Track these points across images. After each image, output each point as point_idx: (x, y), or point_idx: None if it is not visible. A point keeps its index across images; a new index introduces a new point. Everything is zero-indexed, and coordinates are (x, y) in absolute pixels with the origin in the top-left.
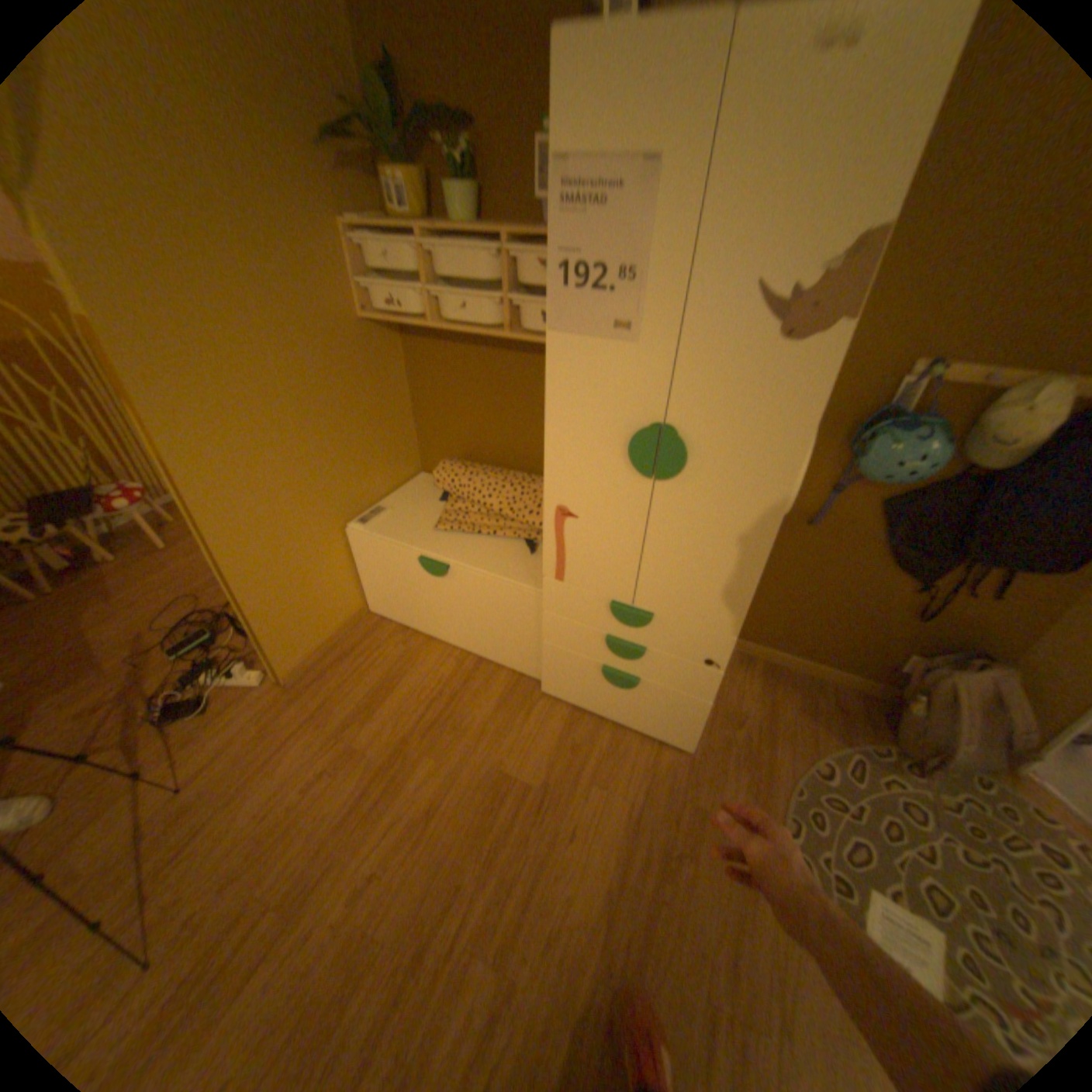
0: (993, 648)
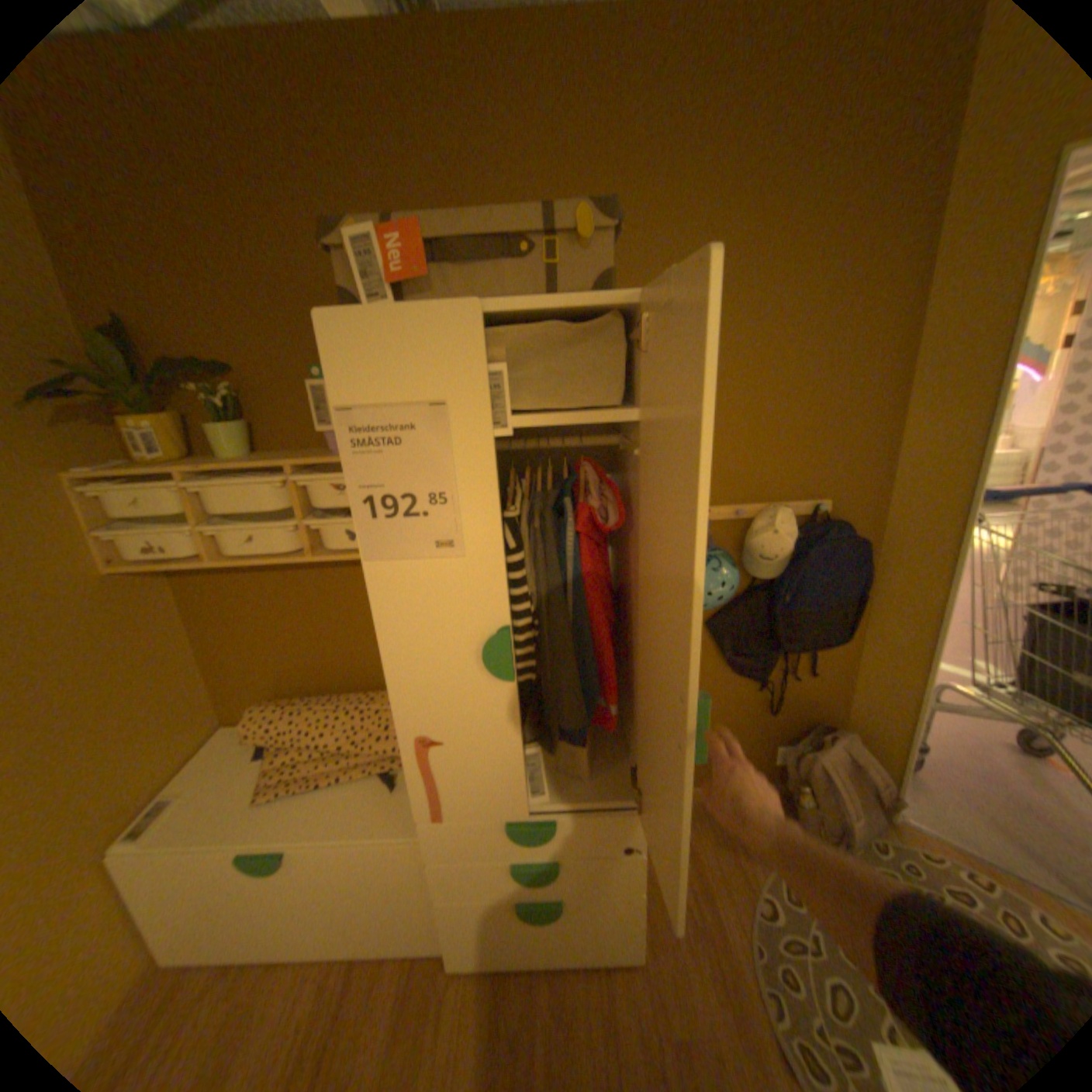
0: (828, 717)
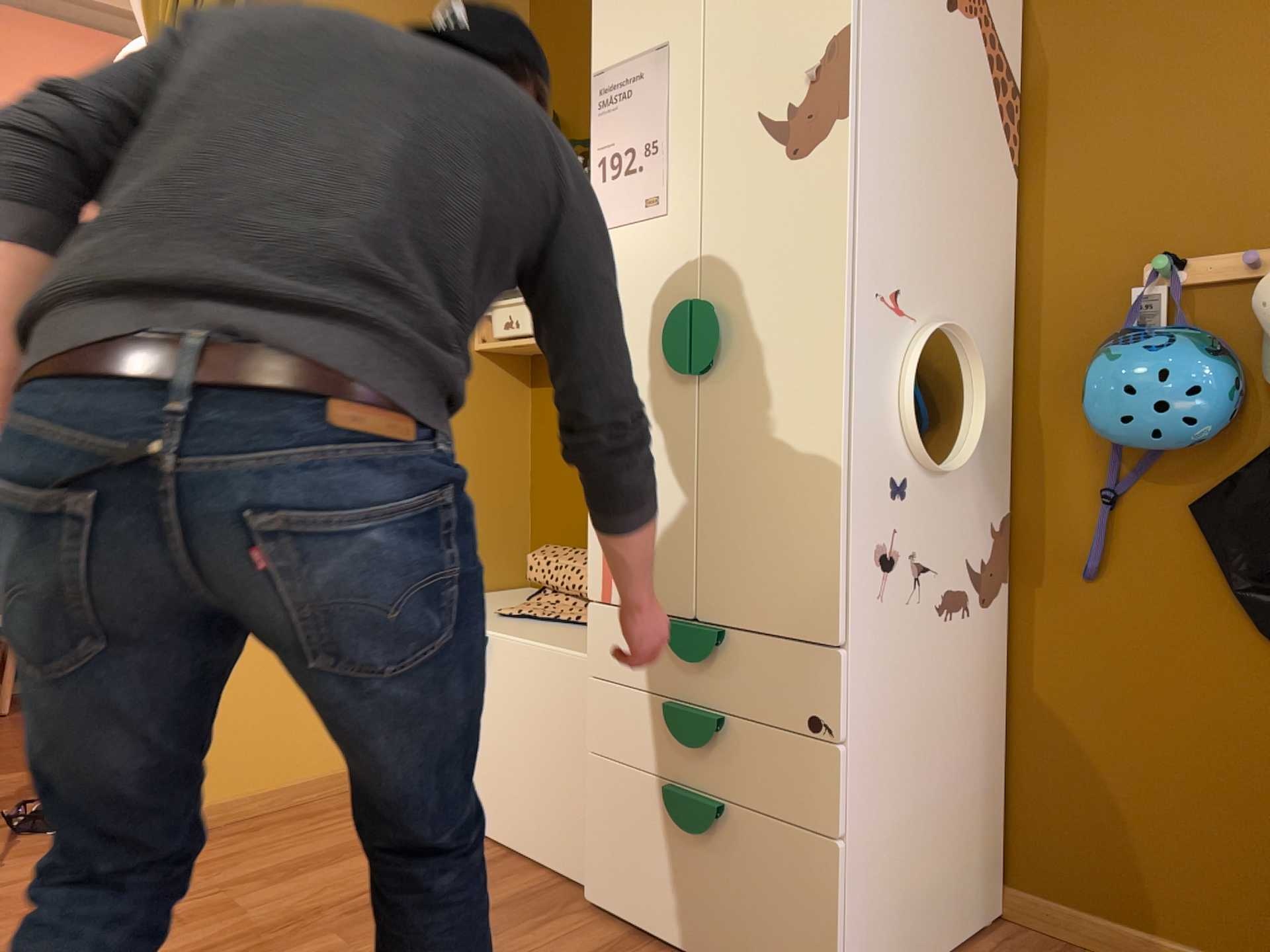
0: None
